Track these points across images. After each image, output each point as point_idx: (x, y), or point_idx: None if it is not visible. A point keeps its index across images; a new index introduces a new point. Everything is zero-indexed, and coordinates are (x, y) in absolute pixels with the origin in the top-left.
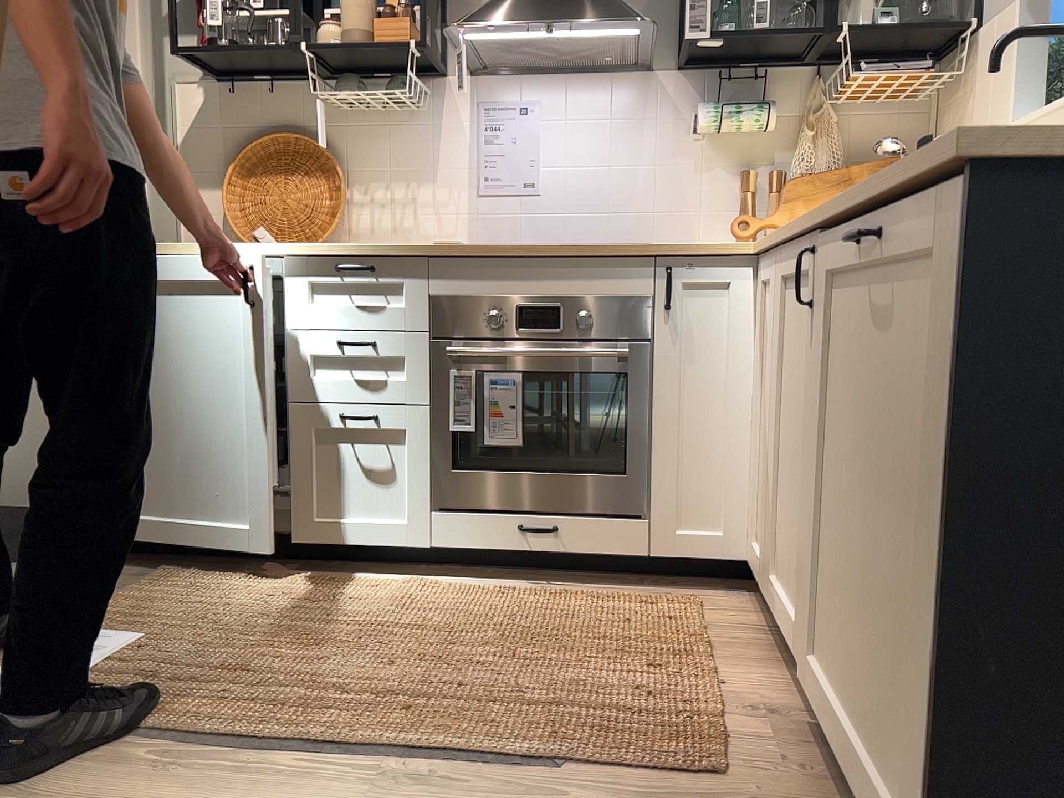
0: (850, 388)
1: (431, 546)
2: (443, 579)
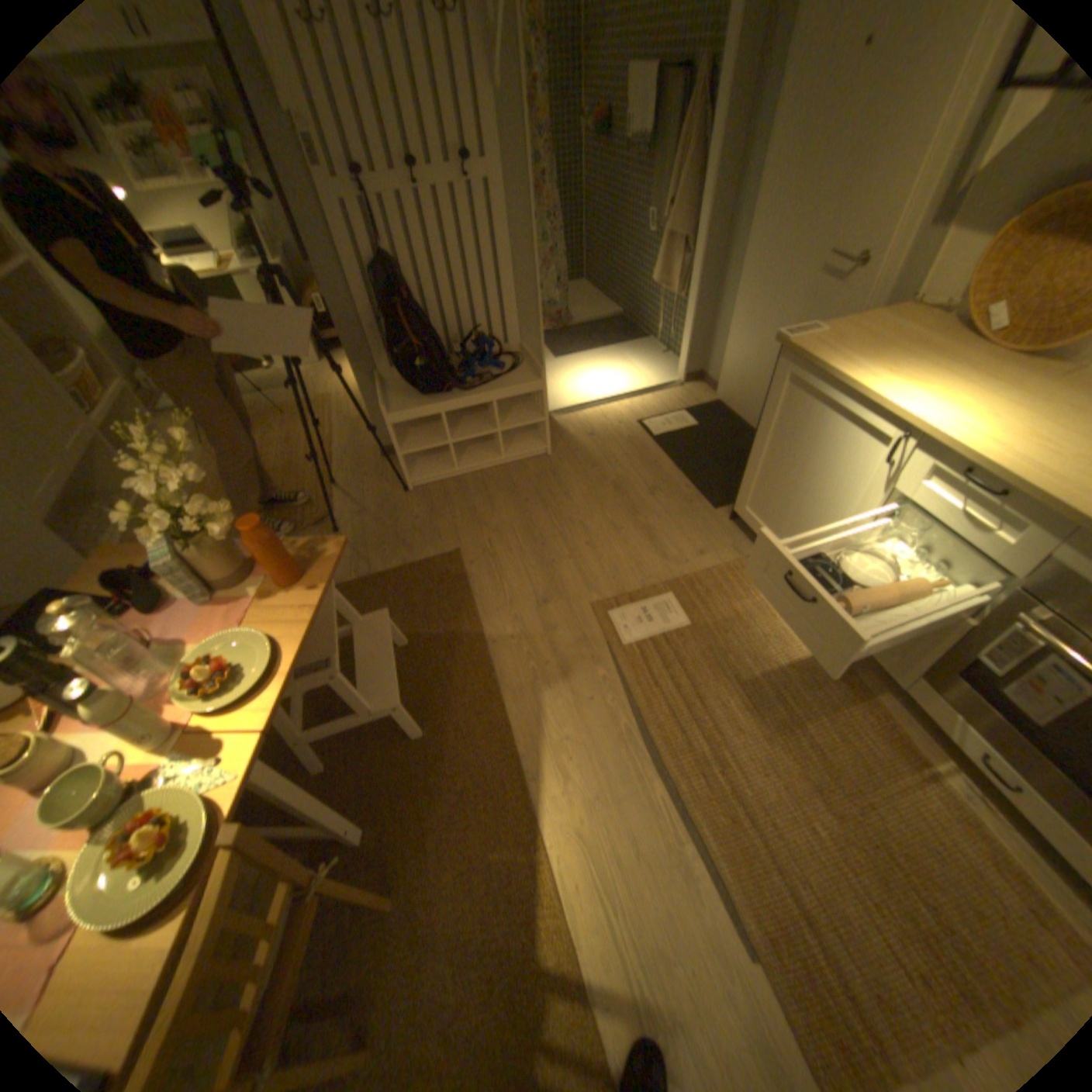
0: None
1: (909, 690)
2: (906, 708)
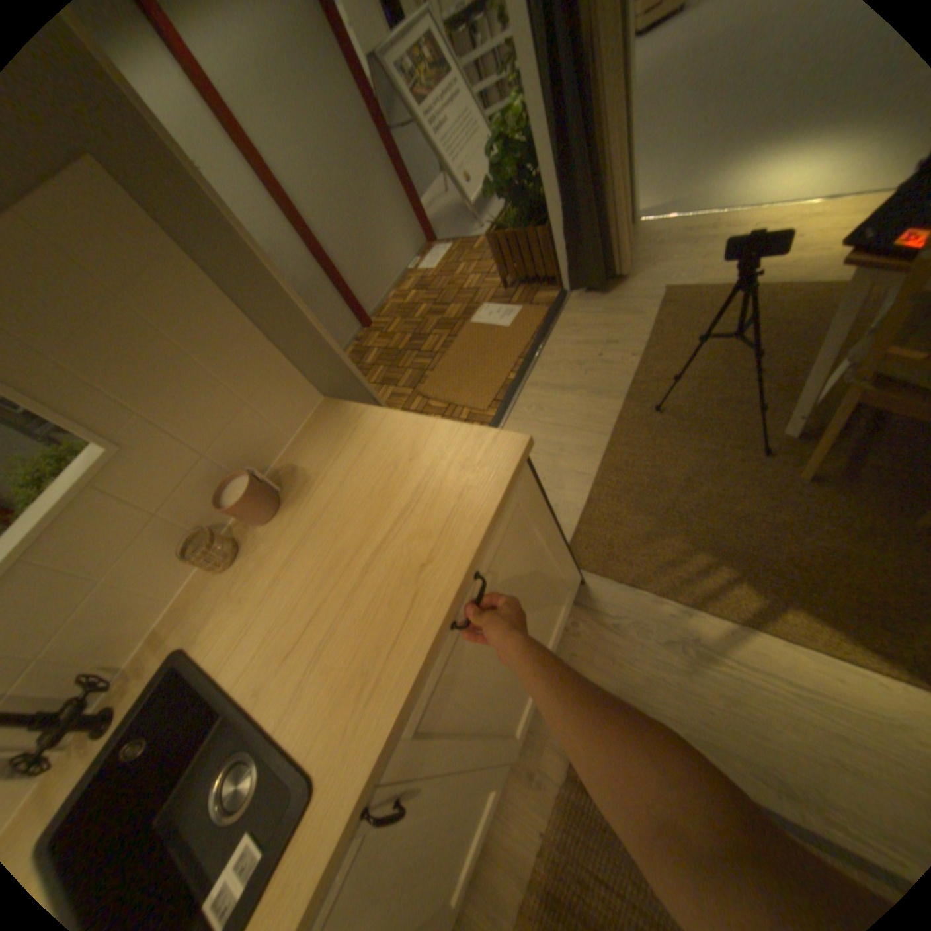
0: (467, 696)
1: None
2: None
